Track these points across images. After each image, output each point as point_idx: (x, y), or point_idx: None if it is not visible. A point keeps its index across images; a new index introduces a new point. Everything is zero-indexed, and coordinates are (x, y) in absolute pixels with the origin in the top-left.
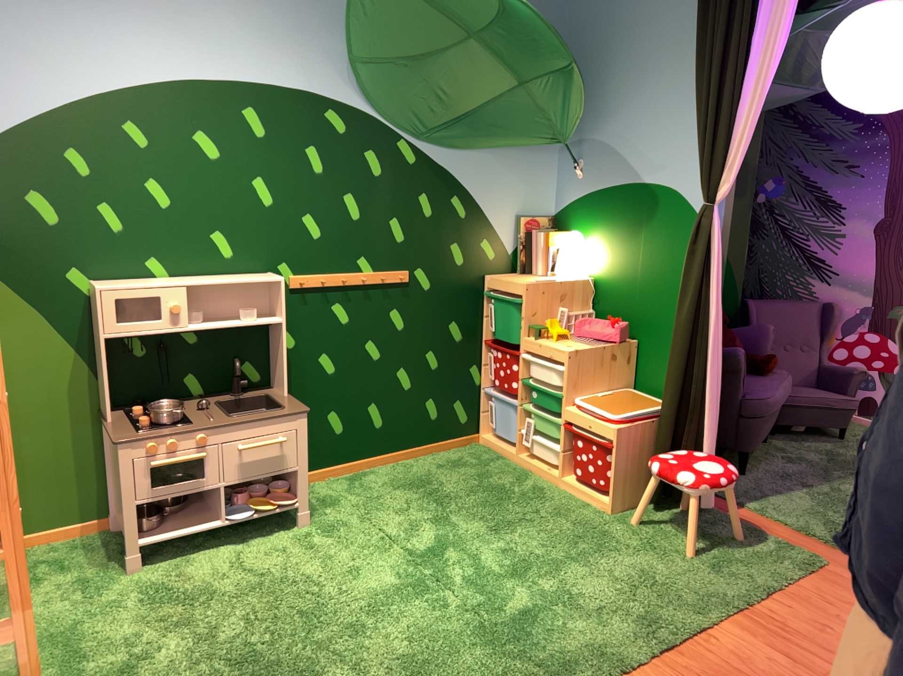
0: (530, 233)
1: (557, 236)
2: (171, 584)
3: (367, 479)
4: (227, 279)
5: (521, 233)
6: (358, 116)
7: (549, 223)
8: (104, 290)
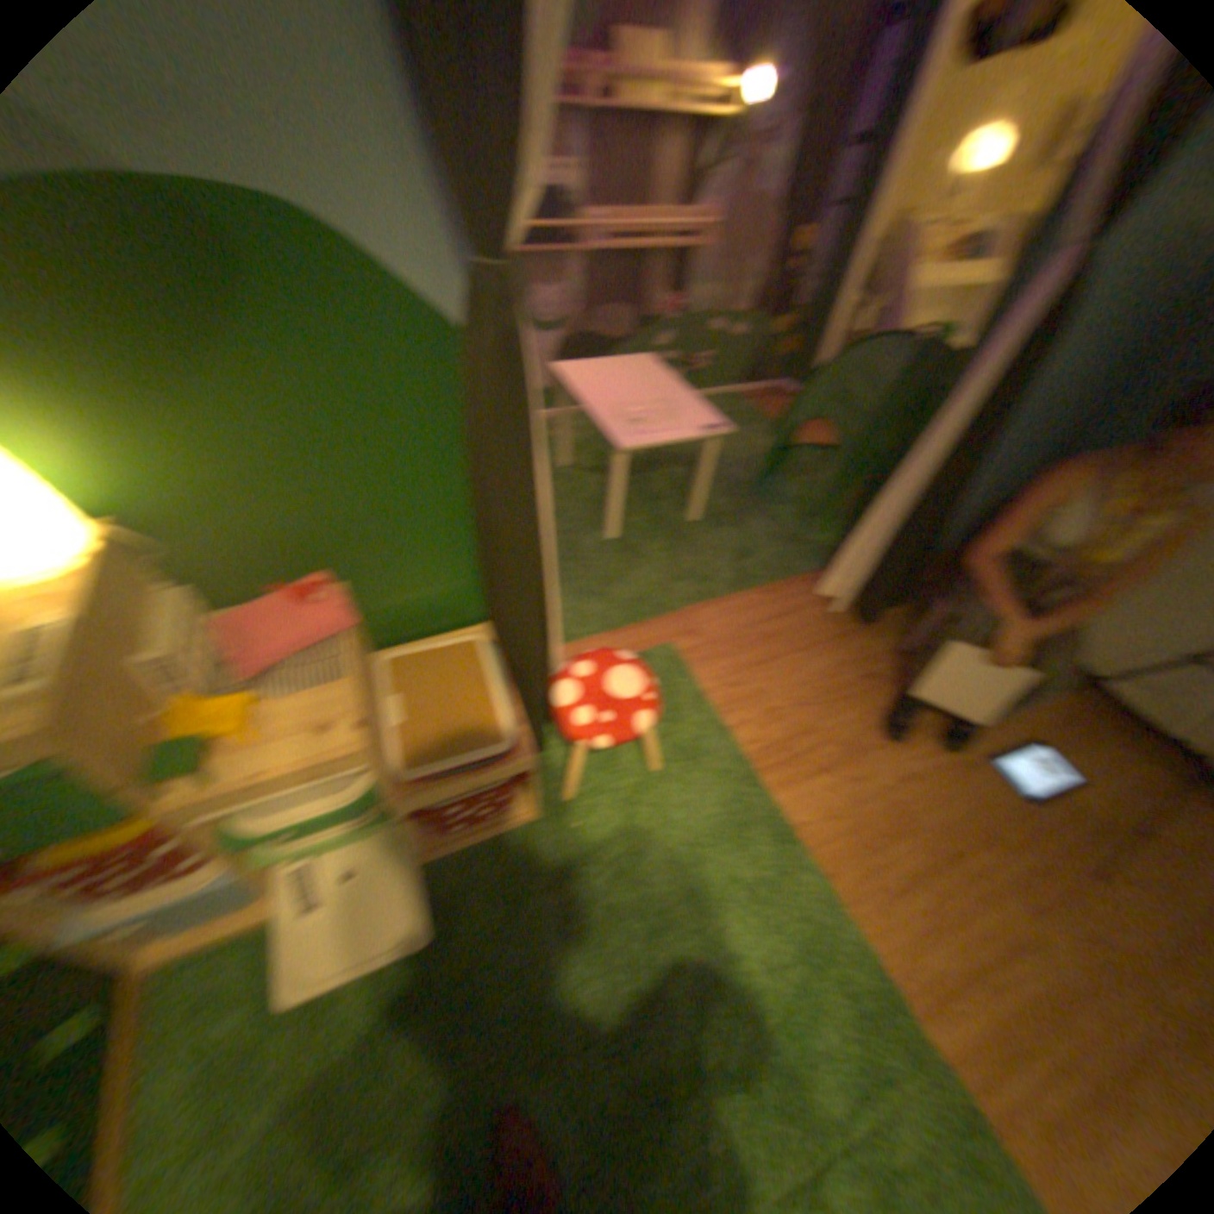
0: None
1: None
2: None
3: None
4: None
5: None
6: None
7: None
8: None
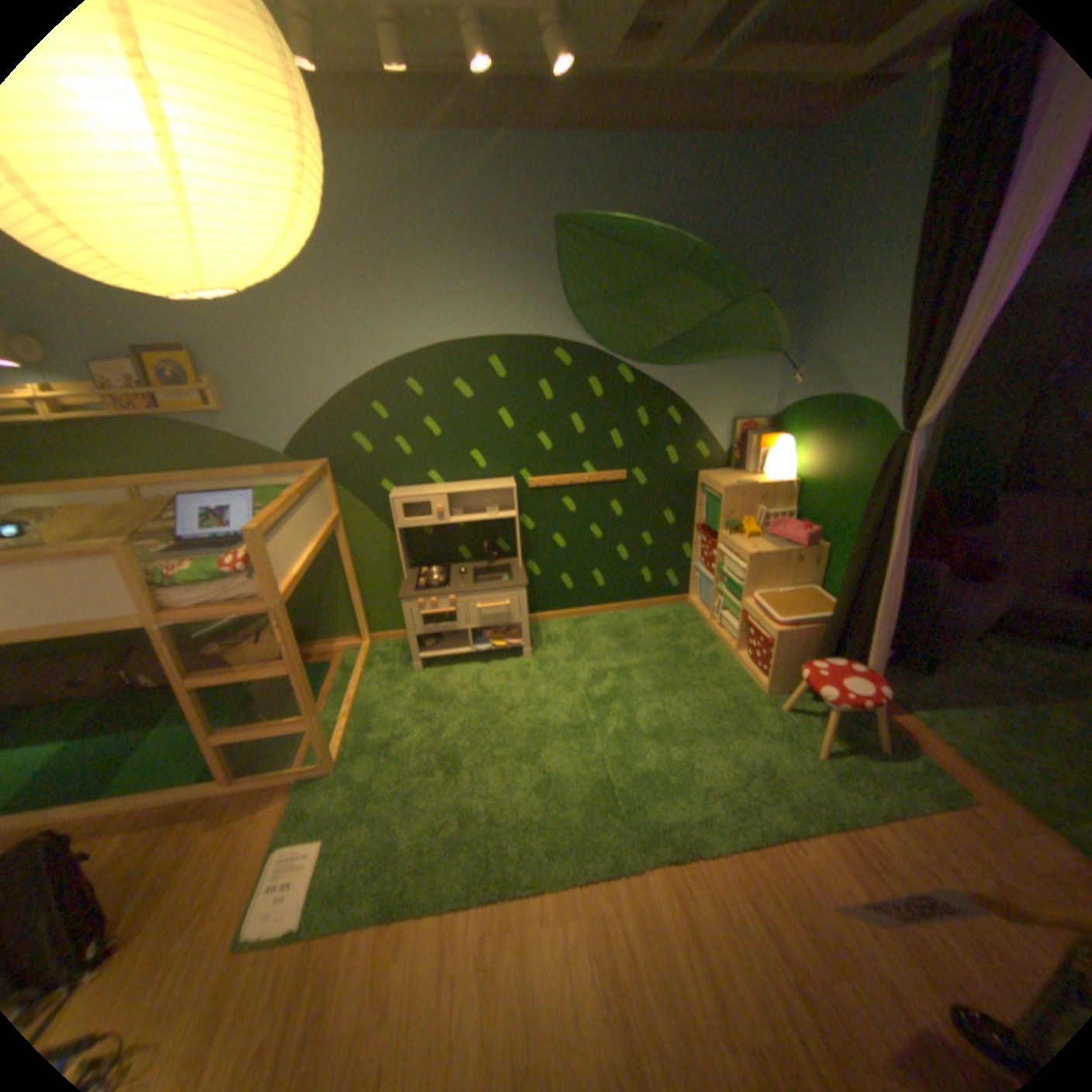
0: (743, 436)
1: (767, 440)
2: (434, 687)
3: (587, 624)
4: (476, 488)
5: (734, 436)
6: (580, 351)
7: (766, 425)
8: (394, 500)
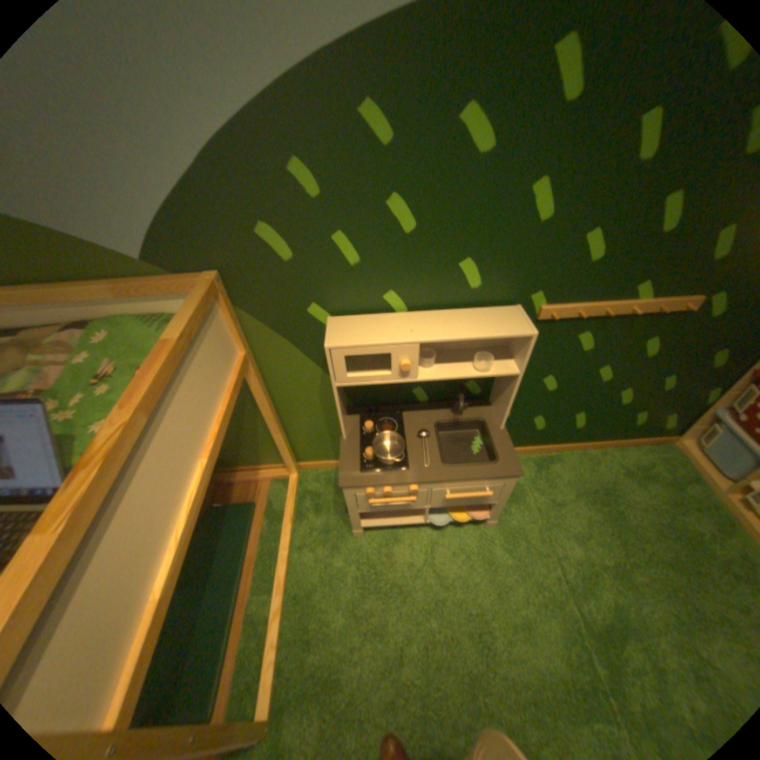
0: None
1: None
2: (380, 565)
3: (554, 469)
4: (467, 329)
5: None
6: None
7: None
8: (333, 349)
